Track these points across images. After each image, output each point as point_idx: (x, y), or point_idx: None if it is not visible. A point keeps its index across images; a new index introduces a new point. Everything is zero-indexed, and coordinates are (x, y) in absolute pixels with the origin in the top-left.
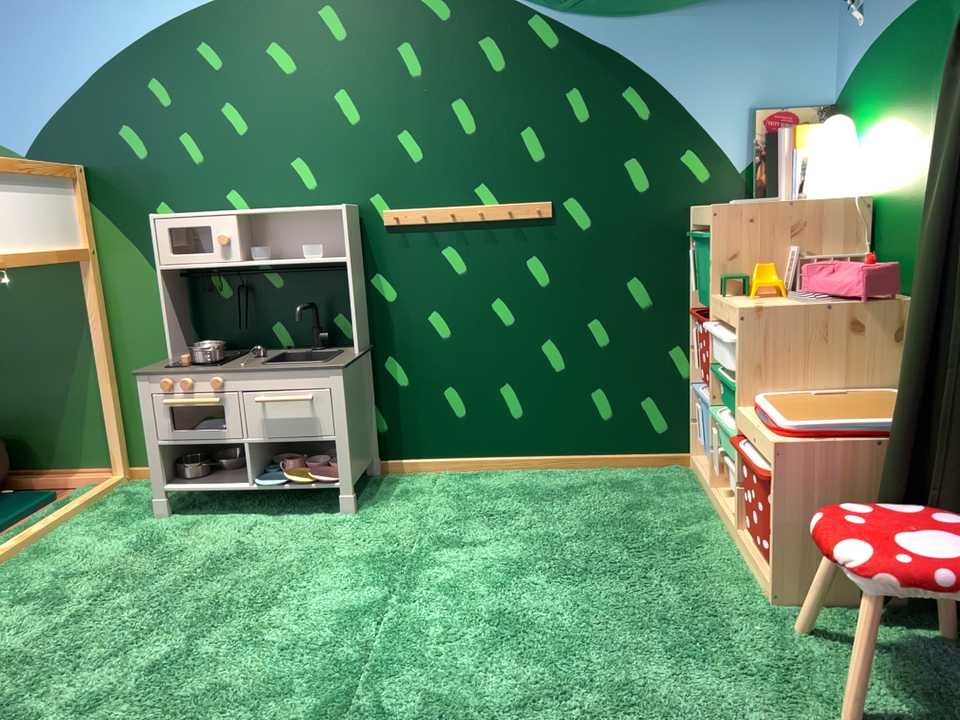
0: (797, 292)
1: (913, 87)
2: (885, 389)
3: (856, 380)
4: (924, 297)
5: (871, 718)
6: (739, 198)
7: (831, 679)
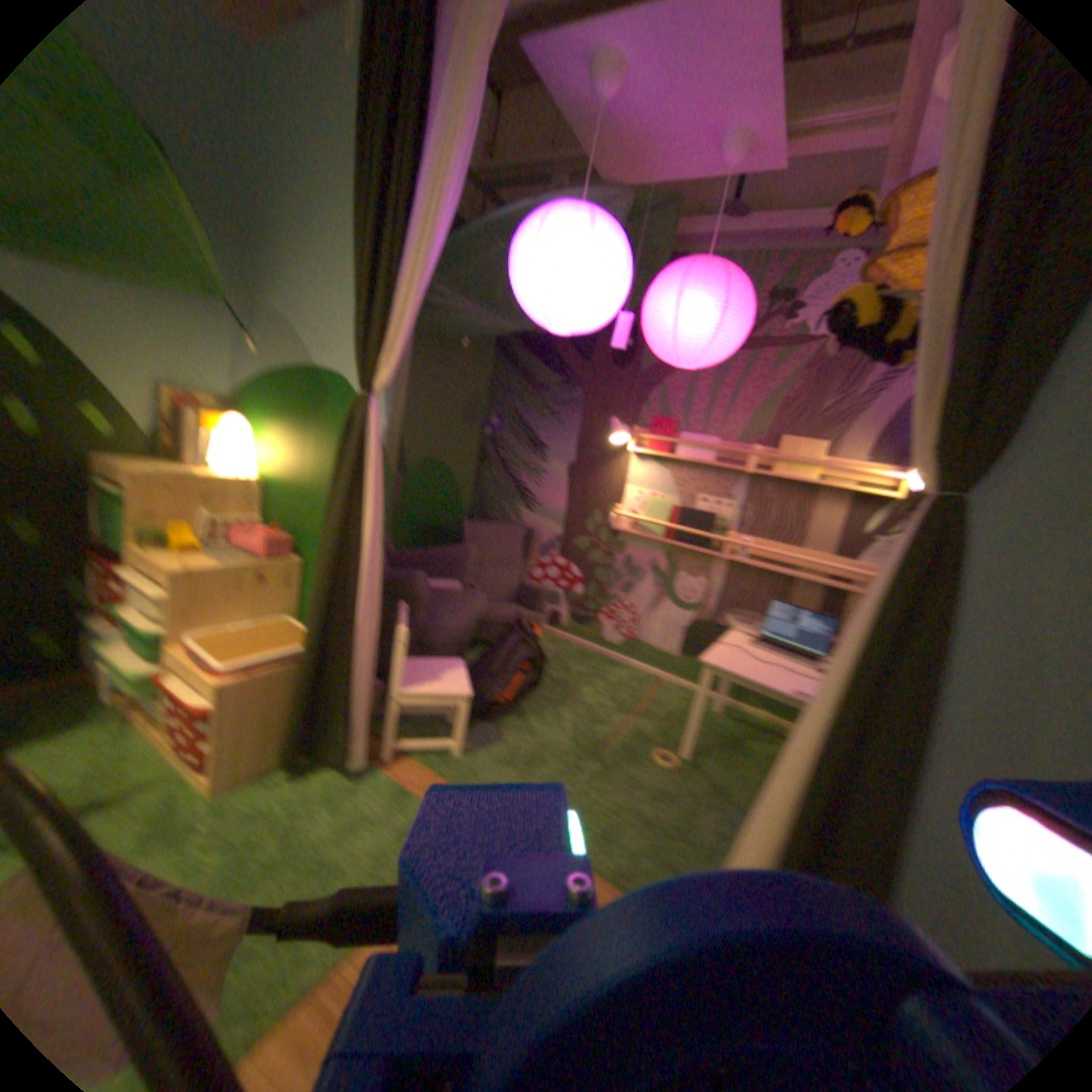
0: (211, 547)
1: (300, 422)
2: (279, 616)
3: (261, 613)
4: (324, 581)
5: (298, 857)
6: (146, 454)
7: (272, 846)
